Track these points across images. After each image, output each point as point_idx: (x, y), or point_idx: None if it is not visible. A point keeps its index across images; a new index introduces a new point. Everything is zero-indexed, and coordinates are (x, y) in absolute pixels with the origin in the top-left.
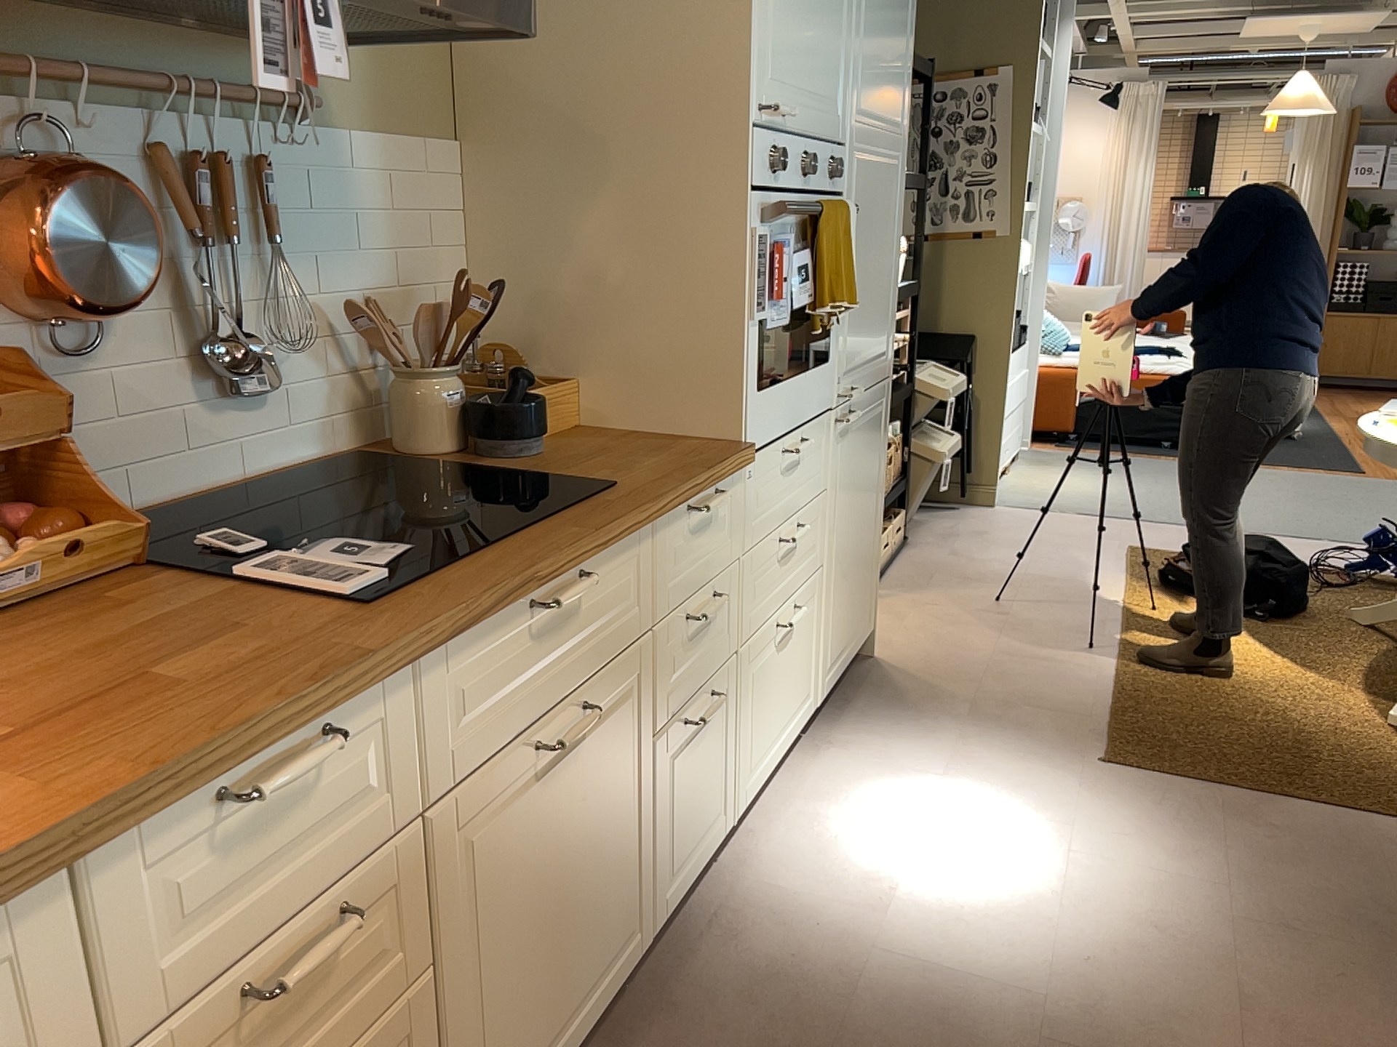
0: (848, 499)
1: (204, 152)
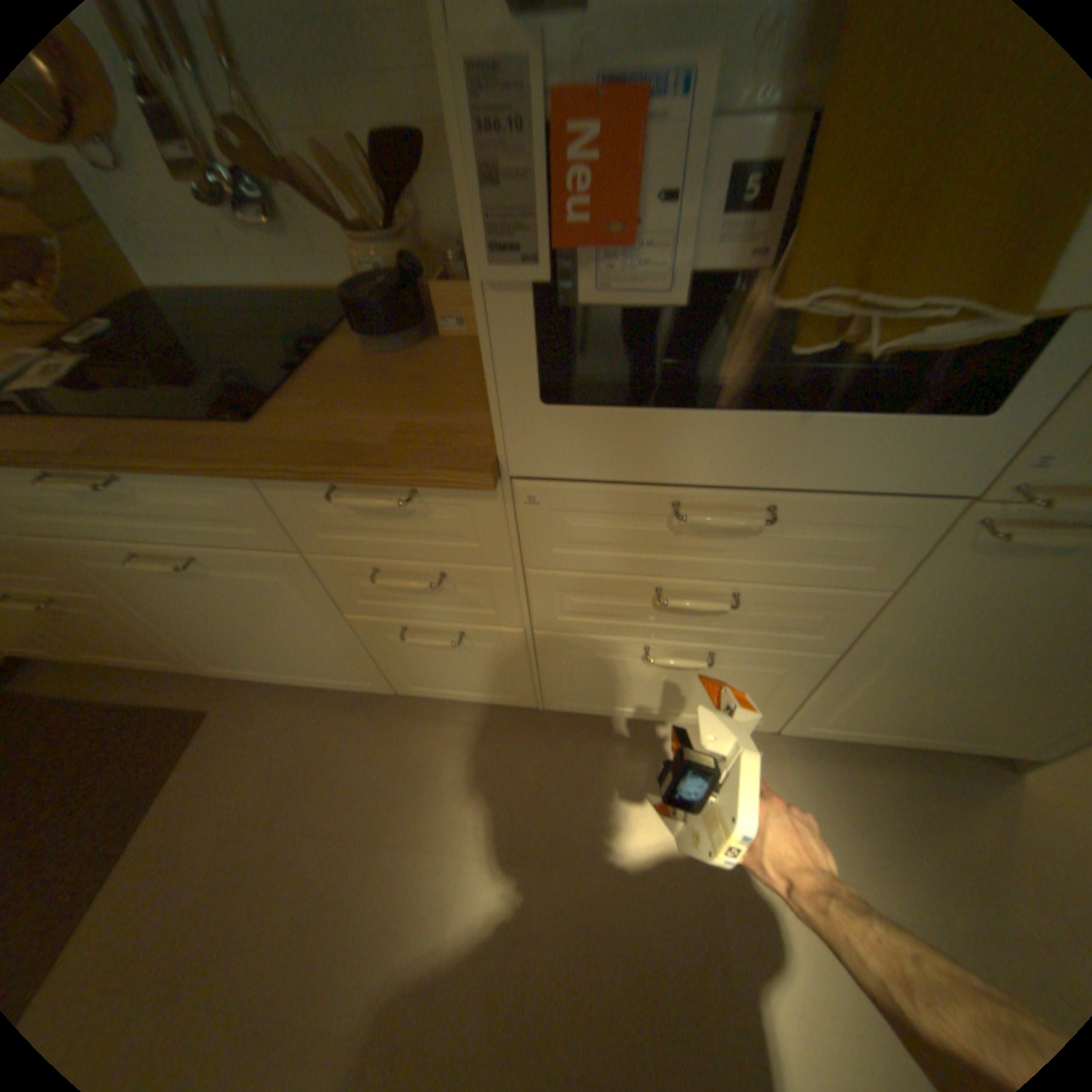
0: (995, 628)
1: None
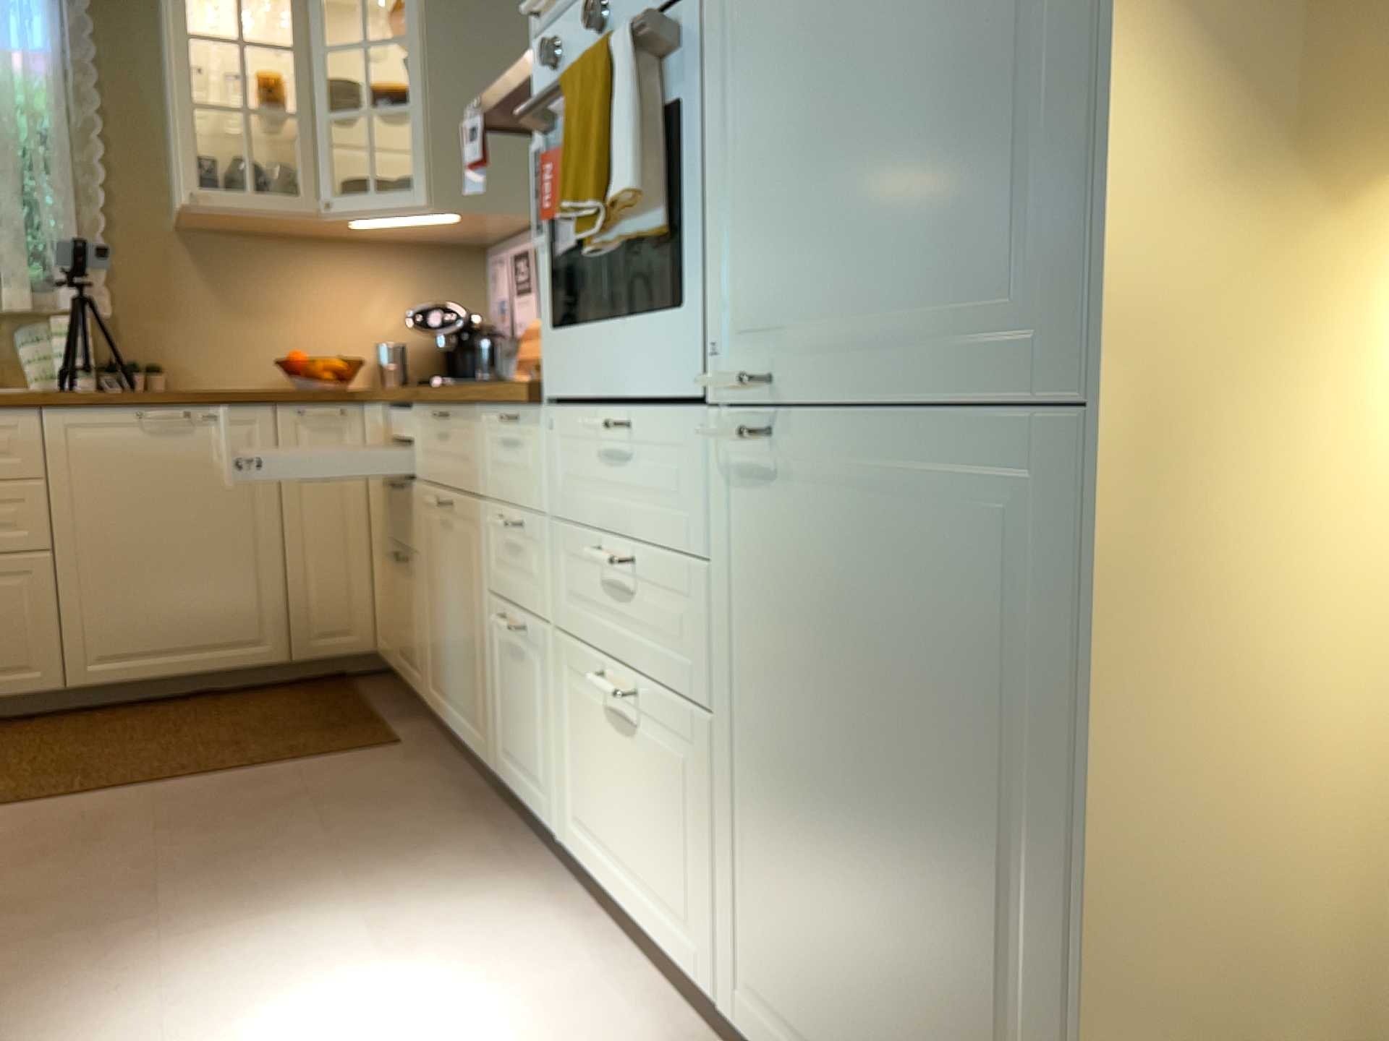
0: (795, 656)
1: None
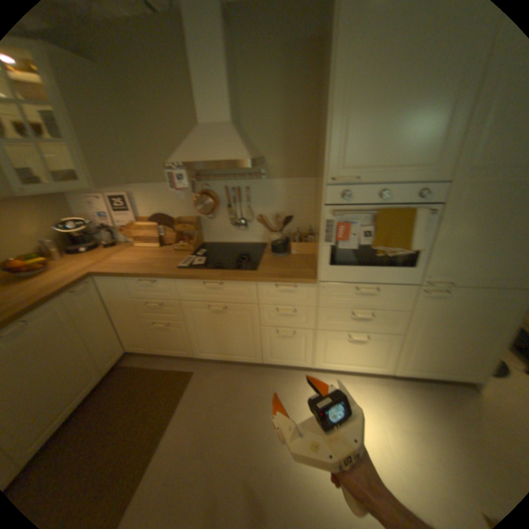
0: (440, 323)
1: (236, 187)
